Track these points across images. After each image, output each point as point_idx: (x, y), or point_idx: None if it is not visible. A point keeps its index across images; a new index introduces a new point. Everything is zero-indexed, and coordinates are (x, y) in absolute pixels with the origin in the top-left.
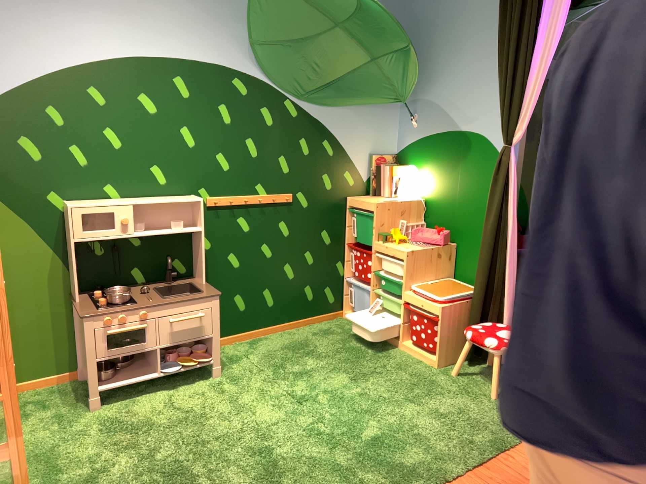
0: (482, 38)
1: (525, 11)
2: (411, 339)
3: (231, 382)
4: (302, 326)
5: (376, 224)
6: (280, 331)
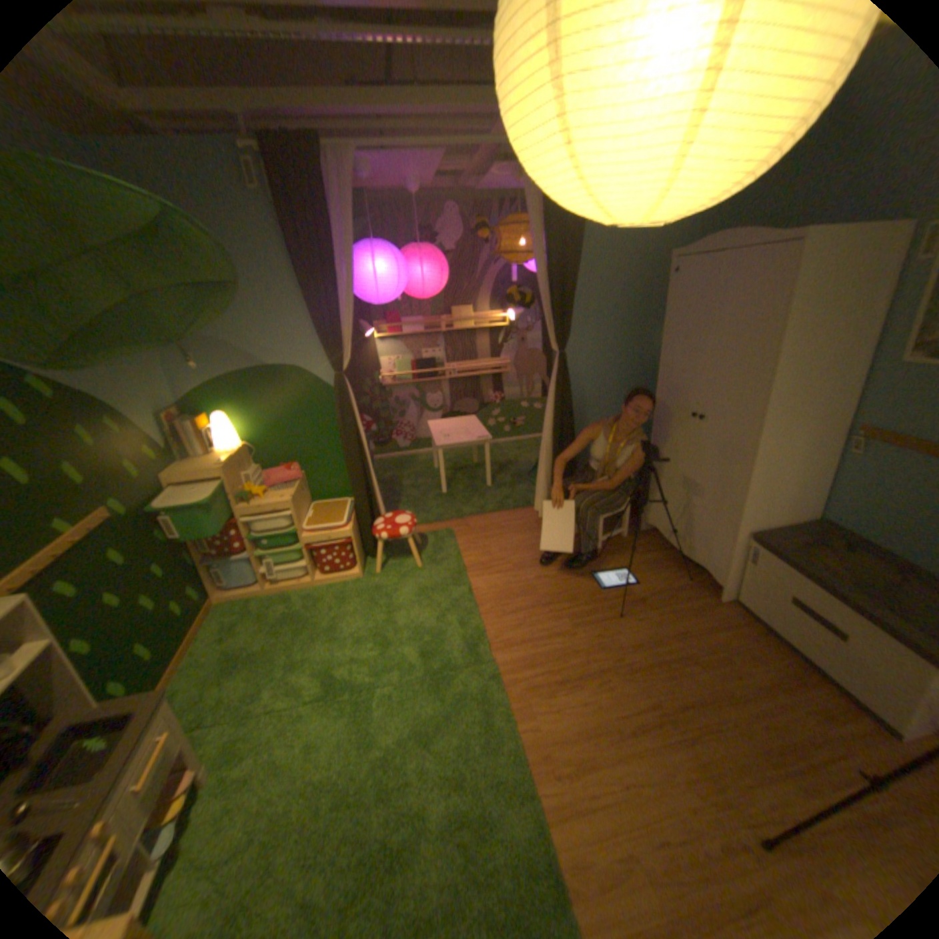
0: (259, 268)
1: (317, 248)
2: (321, 573)
3: (228, 766)
4: (186, 648)
5: (228, 492)
6: (172, 675)
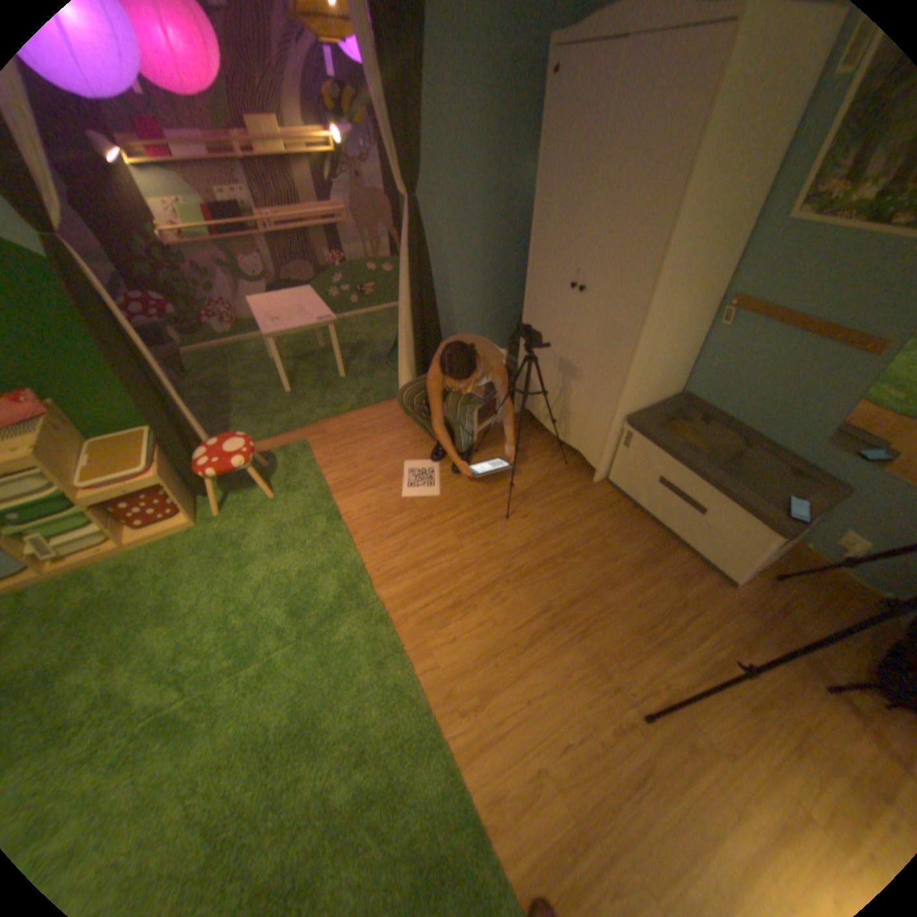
0: None
1: None
2: (132, 532)
3: None
4: None
5: None
6: None
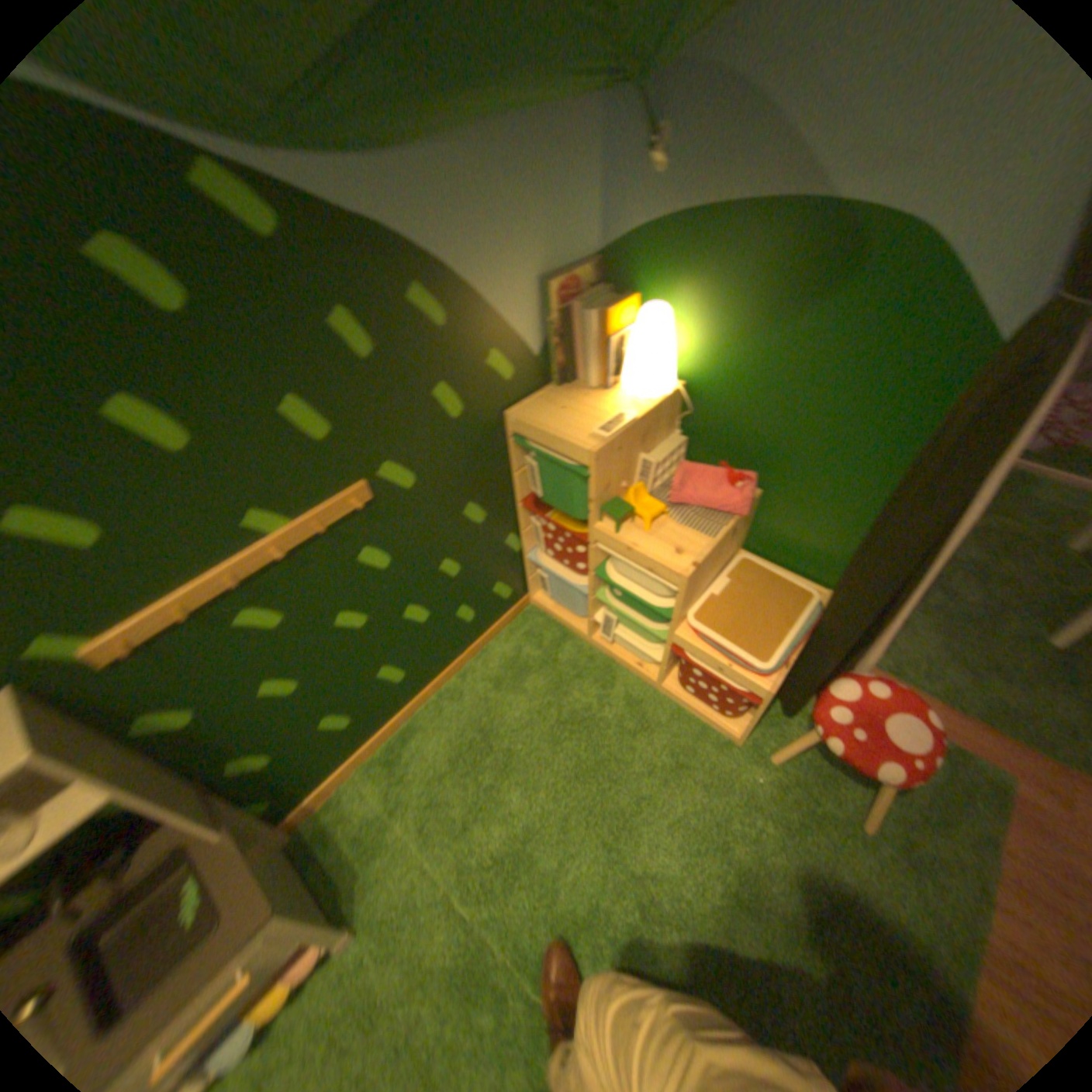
0: None
1: None
2: (682, 687)
3: (380, 944)
4: (468, 658)
5: (595, 496)
6: (433, 693)
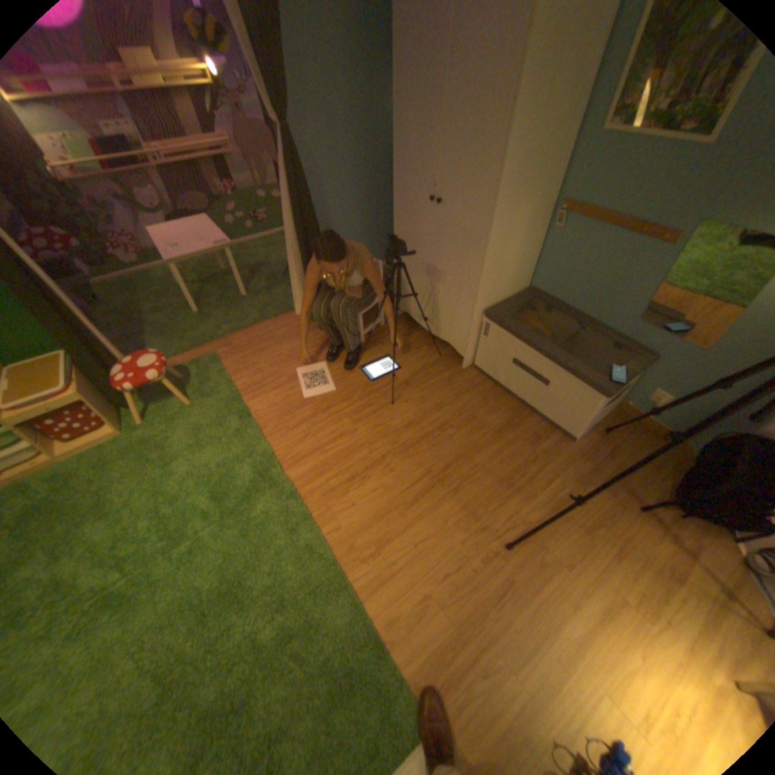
0: None
1: None
2: (61, 444)
3: None
4: None
5: None
6: None
